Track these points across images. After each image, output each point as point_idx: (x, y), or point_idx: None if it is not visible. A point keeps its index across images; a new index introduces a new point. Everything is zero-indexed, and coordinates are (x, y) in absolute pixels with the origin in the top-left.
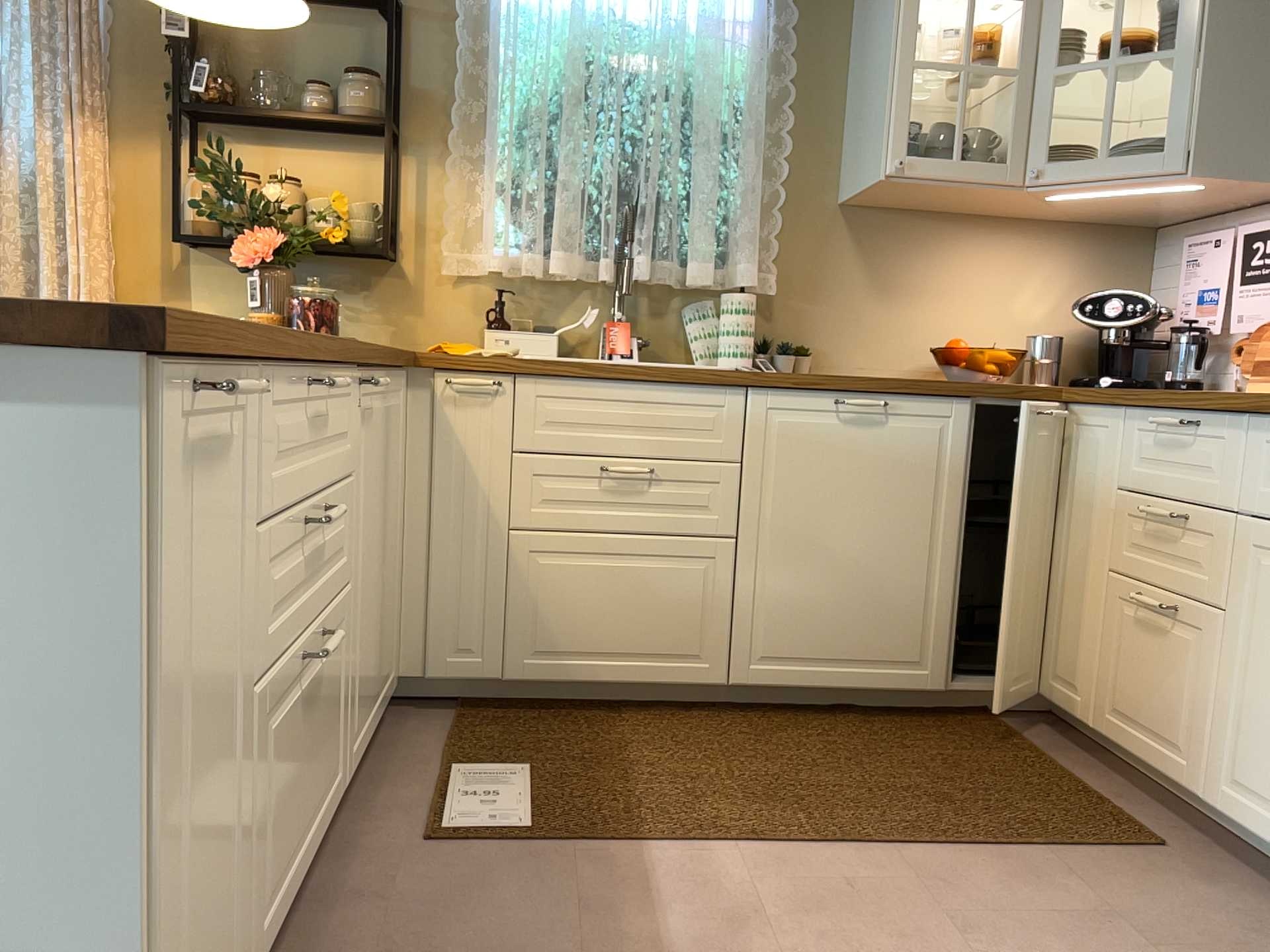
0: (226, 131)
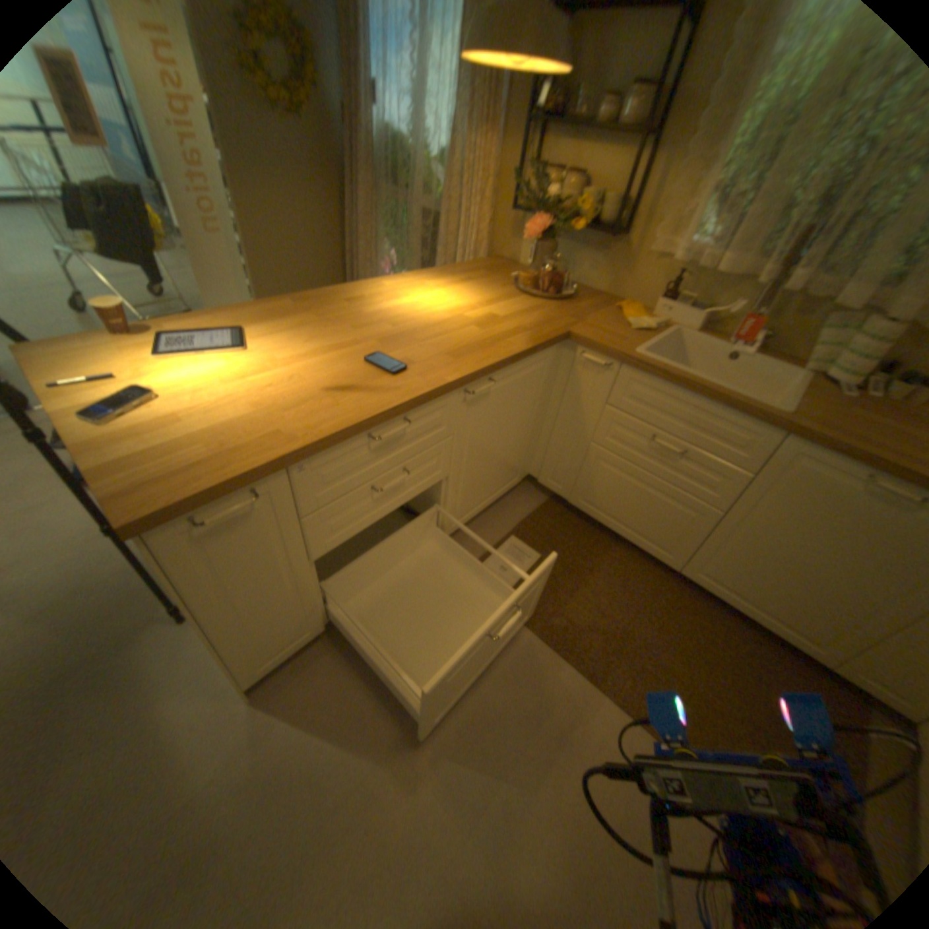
0: (558, 127)
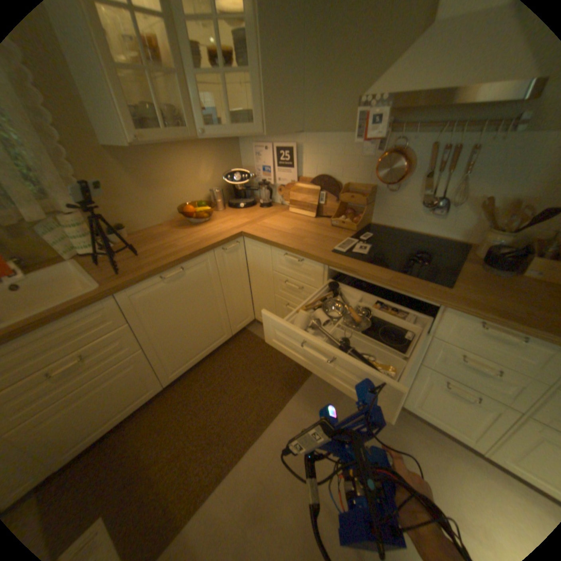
0: None
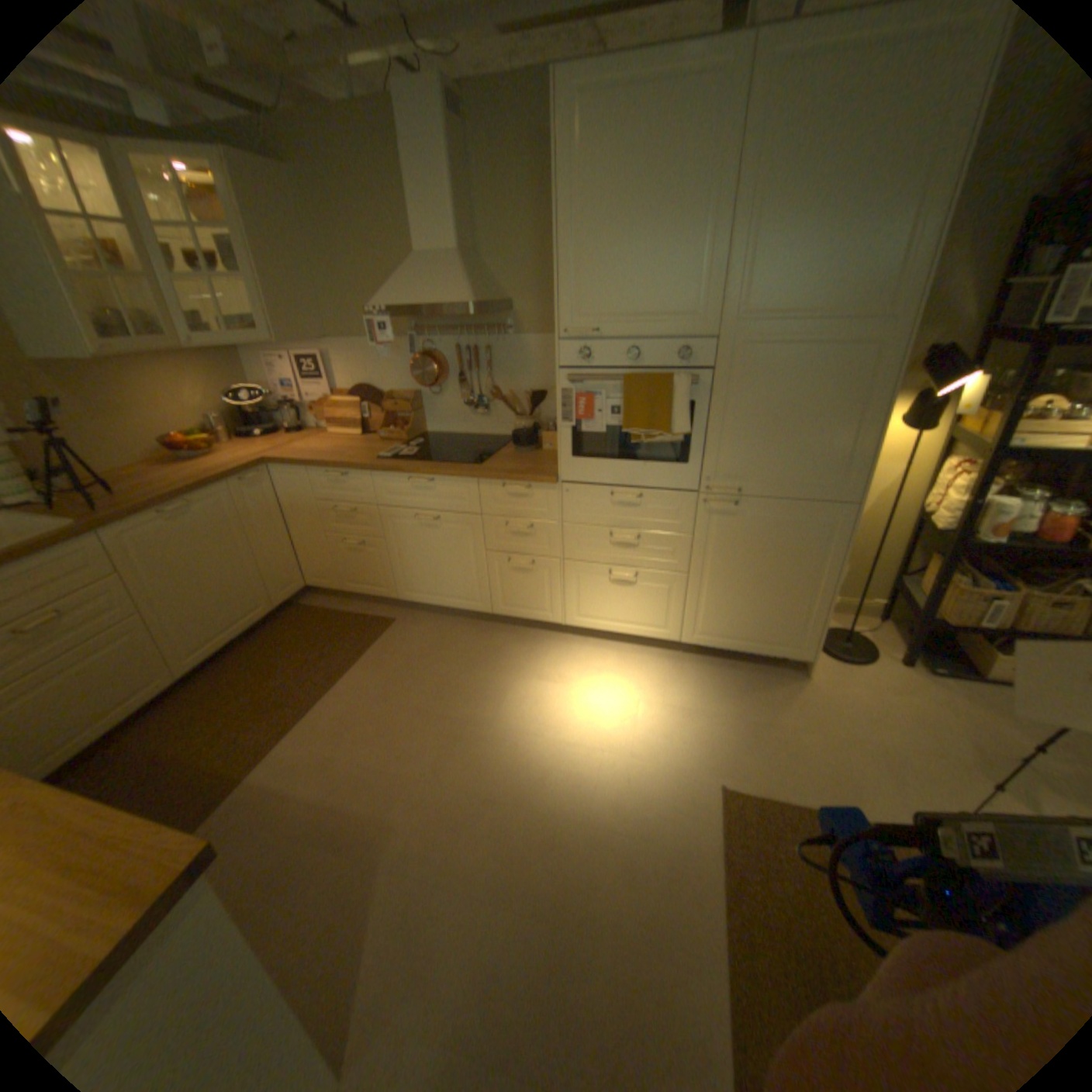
0: None
